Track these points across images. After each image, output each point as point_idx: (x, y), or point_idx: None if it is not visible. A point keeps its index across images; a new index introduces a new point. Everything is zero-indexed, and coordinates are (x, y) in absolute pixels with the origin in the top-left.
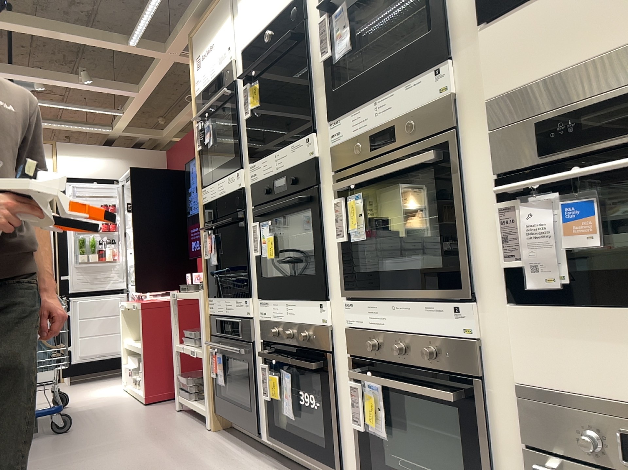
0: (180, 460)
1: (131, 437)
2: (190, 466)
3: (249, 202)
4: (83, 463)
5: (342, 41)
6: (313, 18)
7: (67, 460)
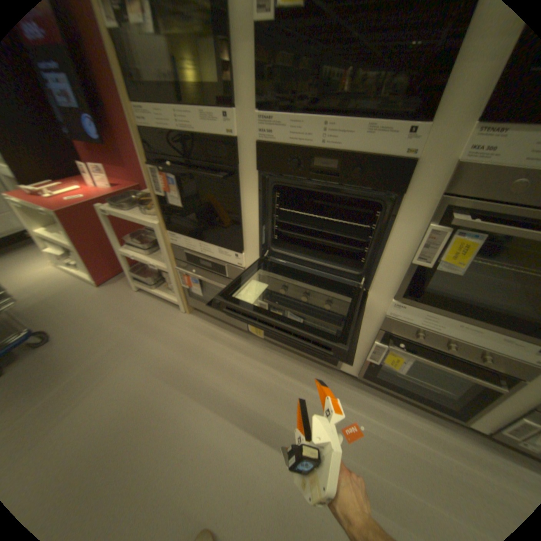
0: (192, 356)
1: (123, 335)
2: (205, 360)
3: (249, 161)
4: (109, 383)
5: None
6: None
7: (88, 383)
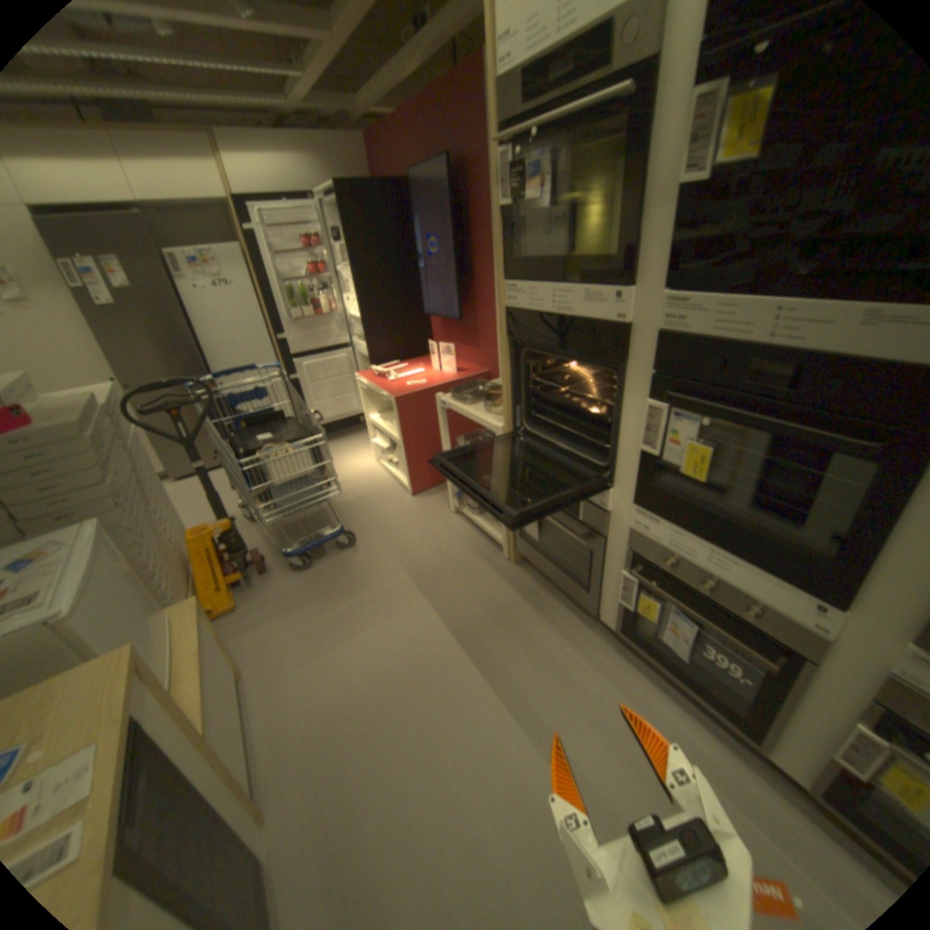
0: (504, 625)
1: (426, 565)
2: (521, 639)
3: (643, 356)
4: (399, 620)
5: None
6: None
7: (378, 611)
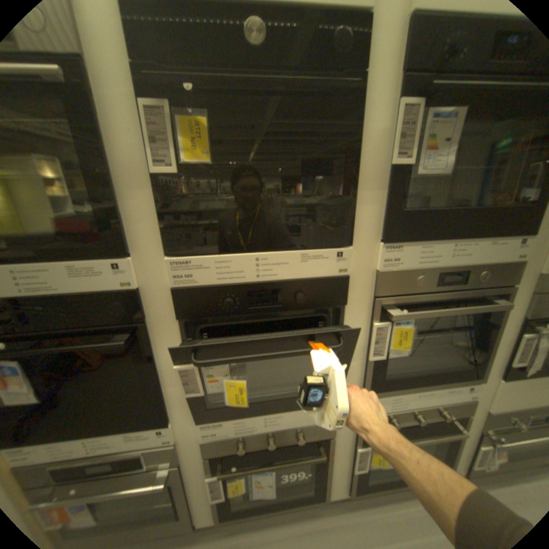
0: None
1: None
2: None
3: (161, 310)
4: None
5: (443, 156)
6: (383, 77)
7: None
